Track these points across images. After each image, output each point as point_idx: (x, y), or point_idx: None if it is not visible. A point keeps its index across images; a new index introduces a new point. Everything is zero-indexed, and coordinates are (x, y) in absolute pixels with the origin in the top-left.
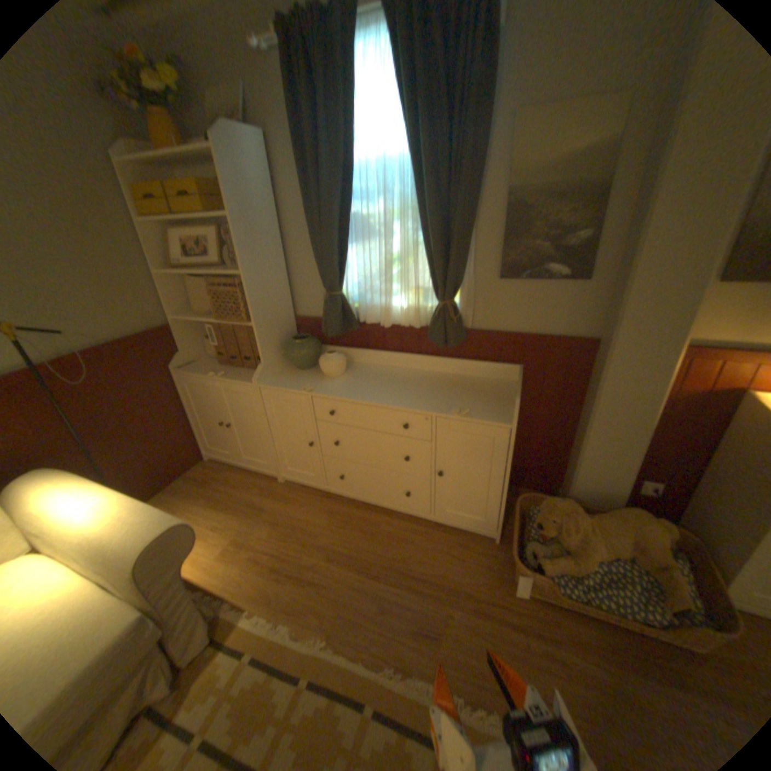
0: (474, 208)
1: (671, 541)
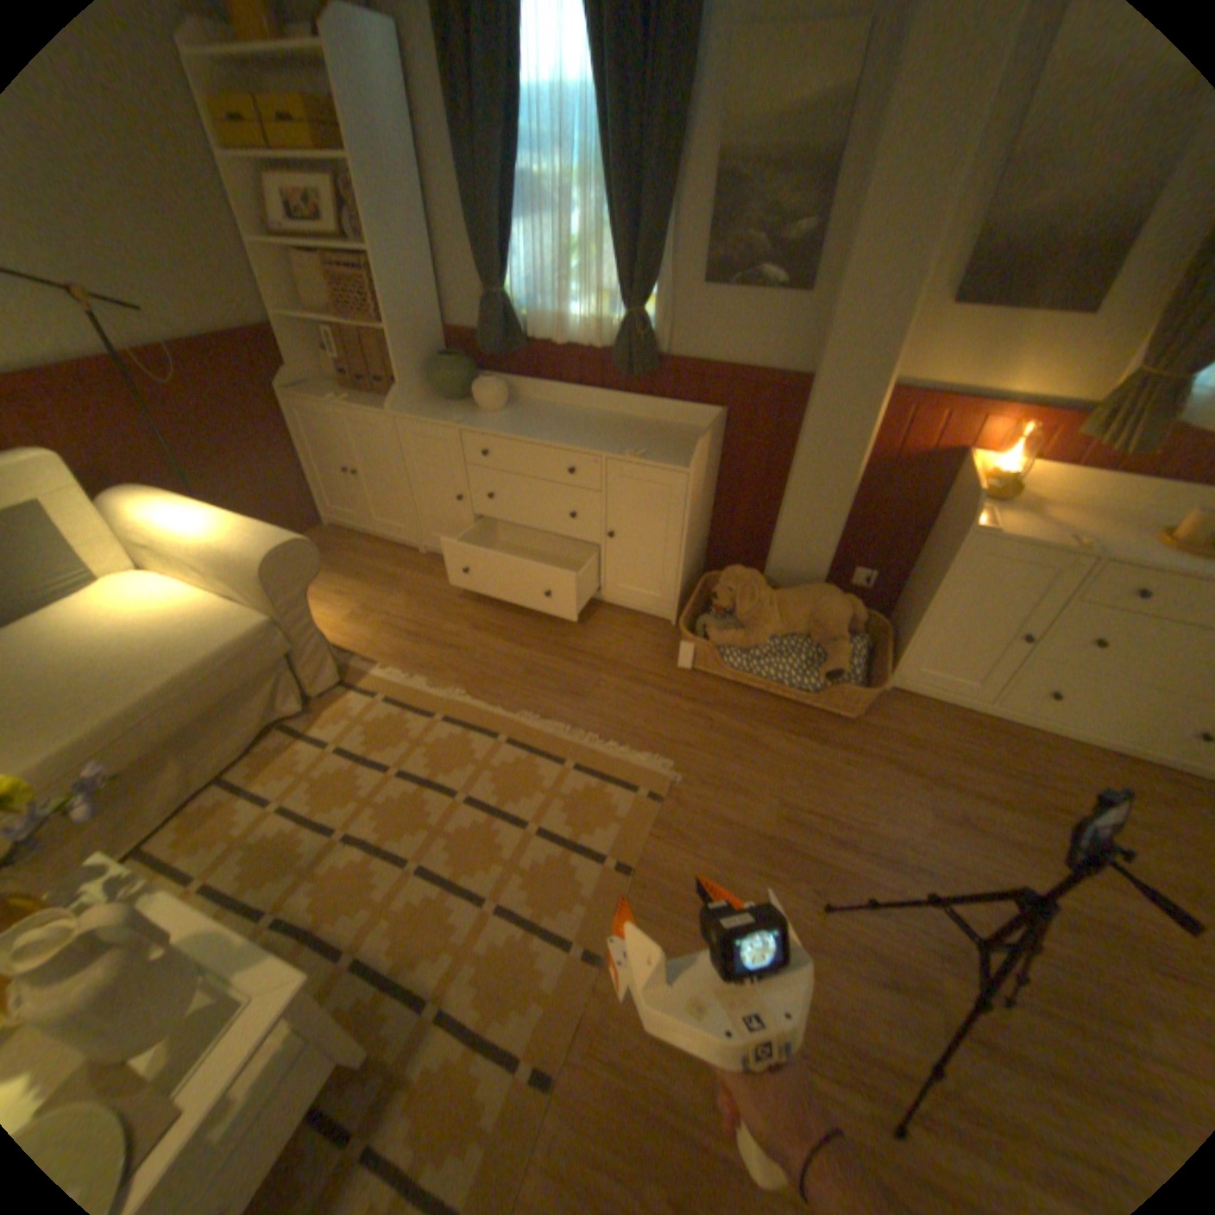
0: (673, 176)
1: (851, 616)
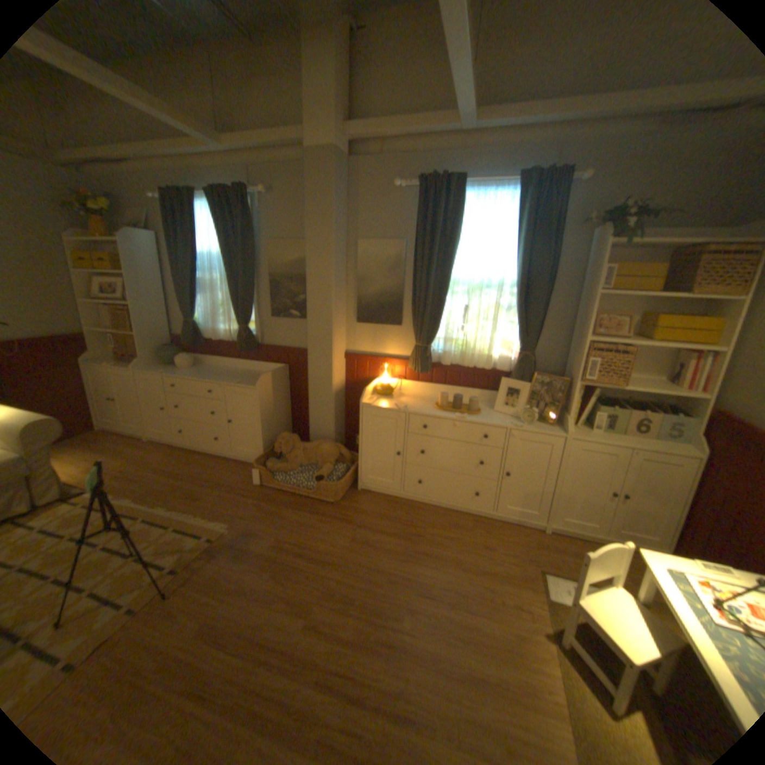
0: (250, 282)
1: (336, 453)
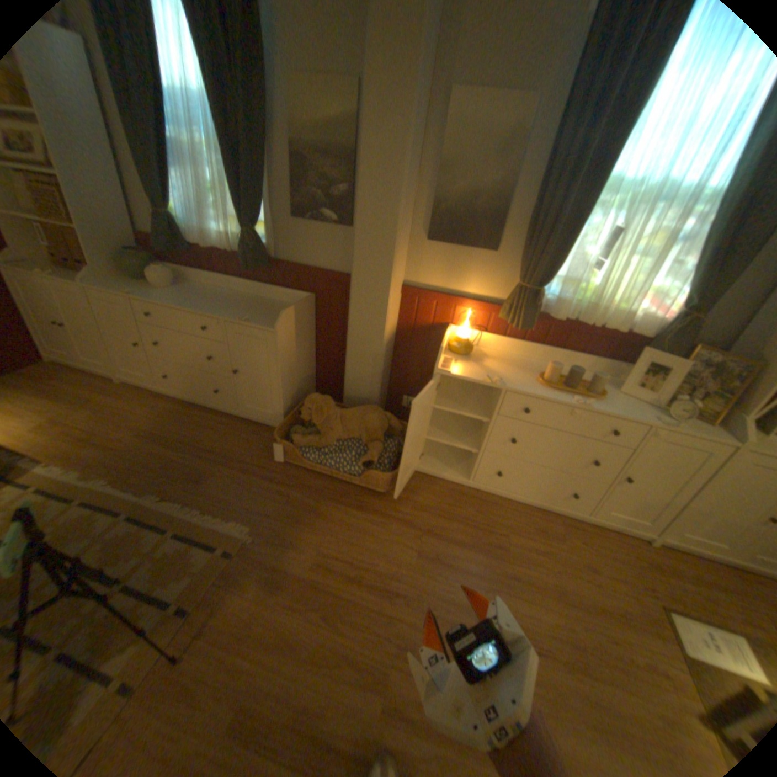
0: (258, 152)
1: (385, 426)
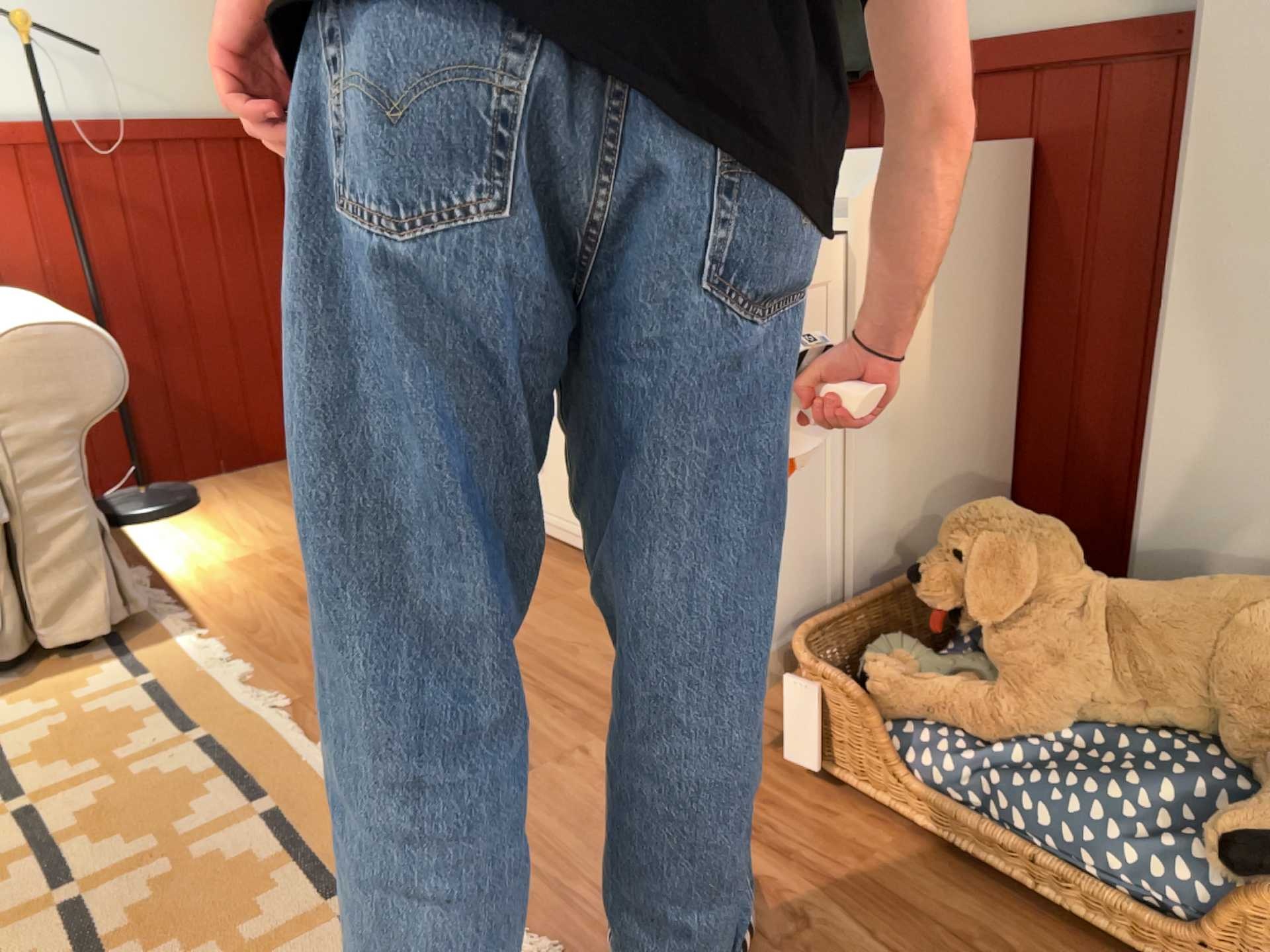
0: None
1: None
